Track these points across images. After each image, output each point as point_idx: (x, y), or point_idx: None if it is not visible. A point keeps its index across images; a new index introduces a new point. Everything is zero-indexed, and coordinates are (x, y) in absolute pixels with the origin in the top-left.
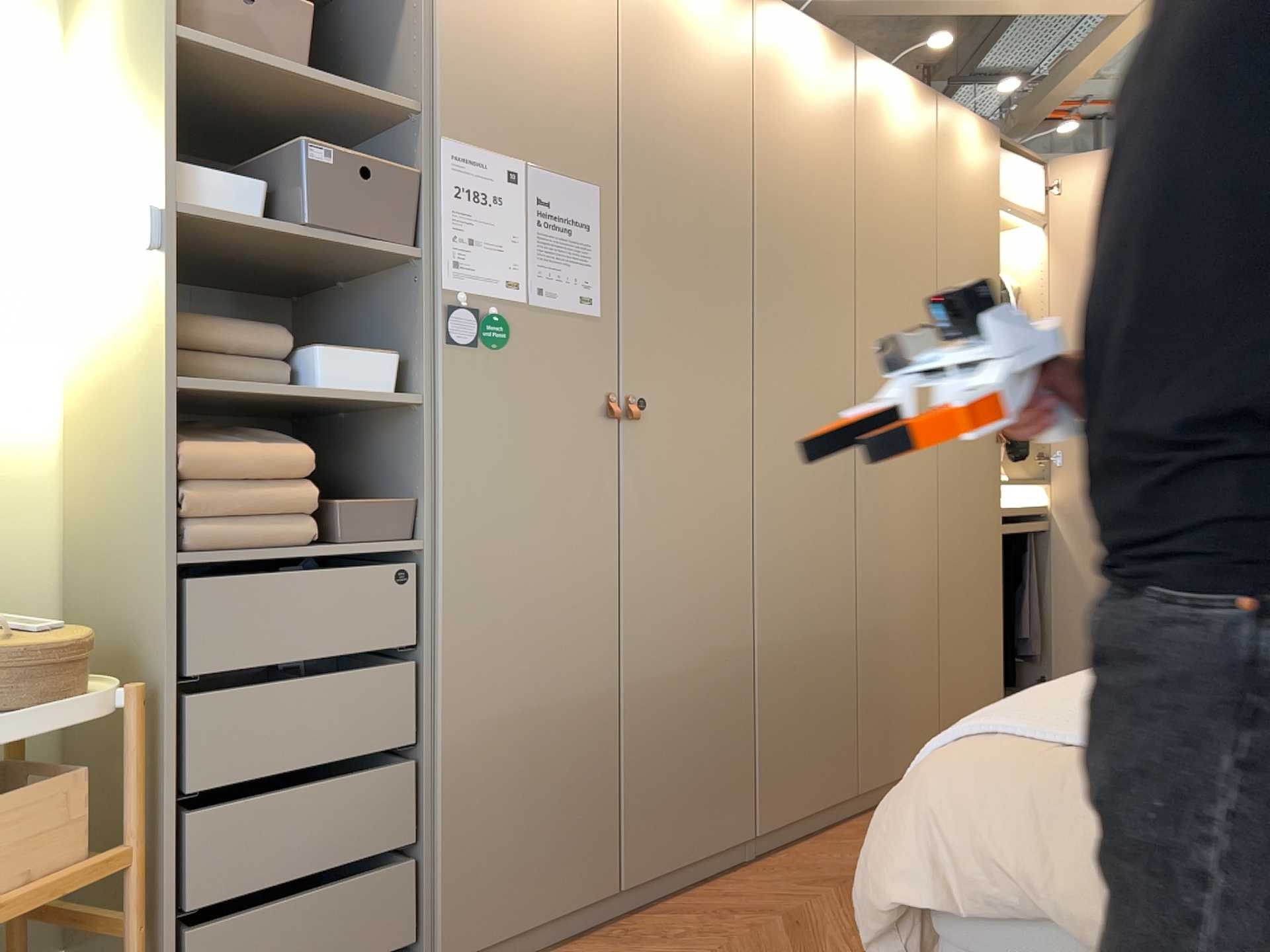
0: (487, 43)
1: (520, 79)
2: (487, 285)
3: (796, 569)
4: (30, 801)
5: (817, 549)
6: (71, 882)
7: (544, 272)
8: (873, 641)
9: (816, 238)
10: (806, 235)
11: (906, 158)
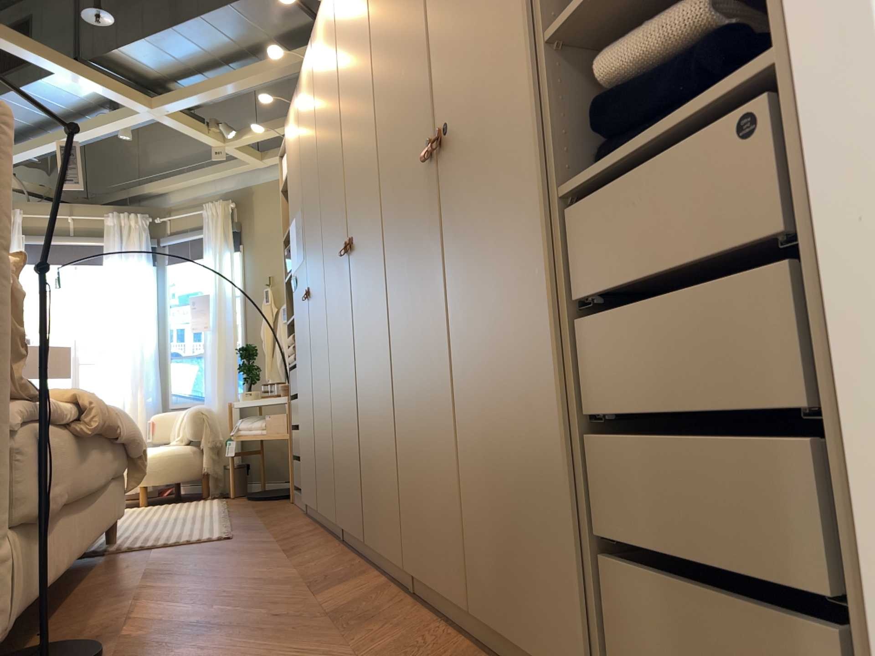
0: (295, 189)
1: (297, 192)
2: (298, 269)
3: (339, 359)
4: (282, 415)
5: (343, 345)
6: (284, 433)
7: (302, 255)
8: (364, 413)
9: (332, 145)
10: (330, 150)
11: (353, 7)
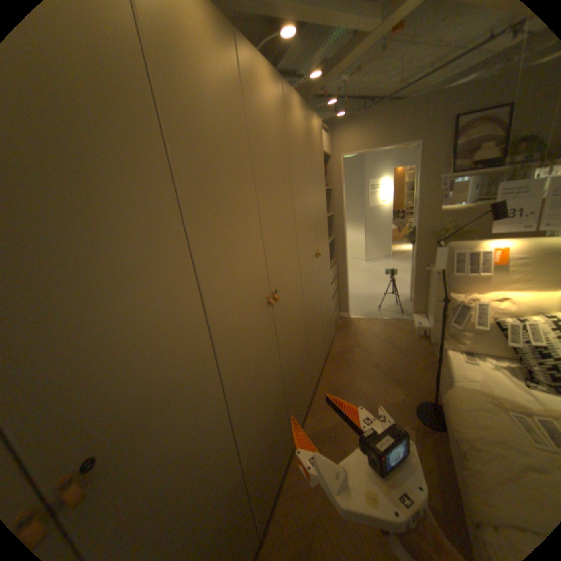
0: None
1: None
2: None
3: (254, 405)
4: None
5: (262, 382)
6: None
7: None
8: (289, 388)
9: (230, 198)
10: (222, 198)
11: (270, 125)
